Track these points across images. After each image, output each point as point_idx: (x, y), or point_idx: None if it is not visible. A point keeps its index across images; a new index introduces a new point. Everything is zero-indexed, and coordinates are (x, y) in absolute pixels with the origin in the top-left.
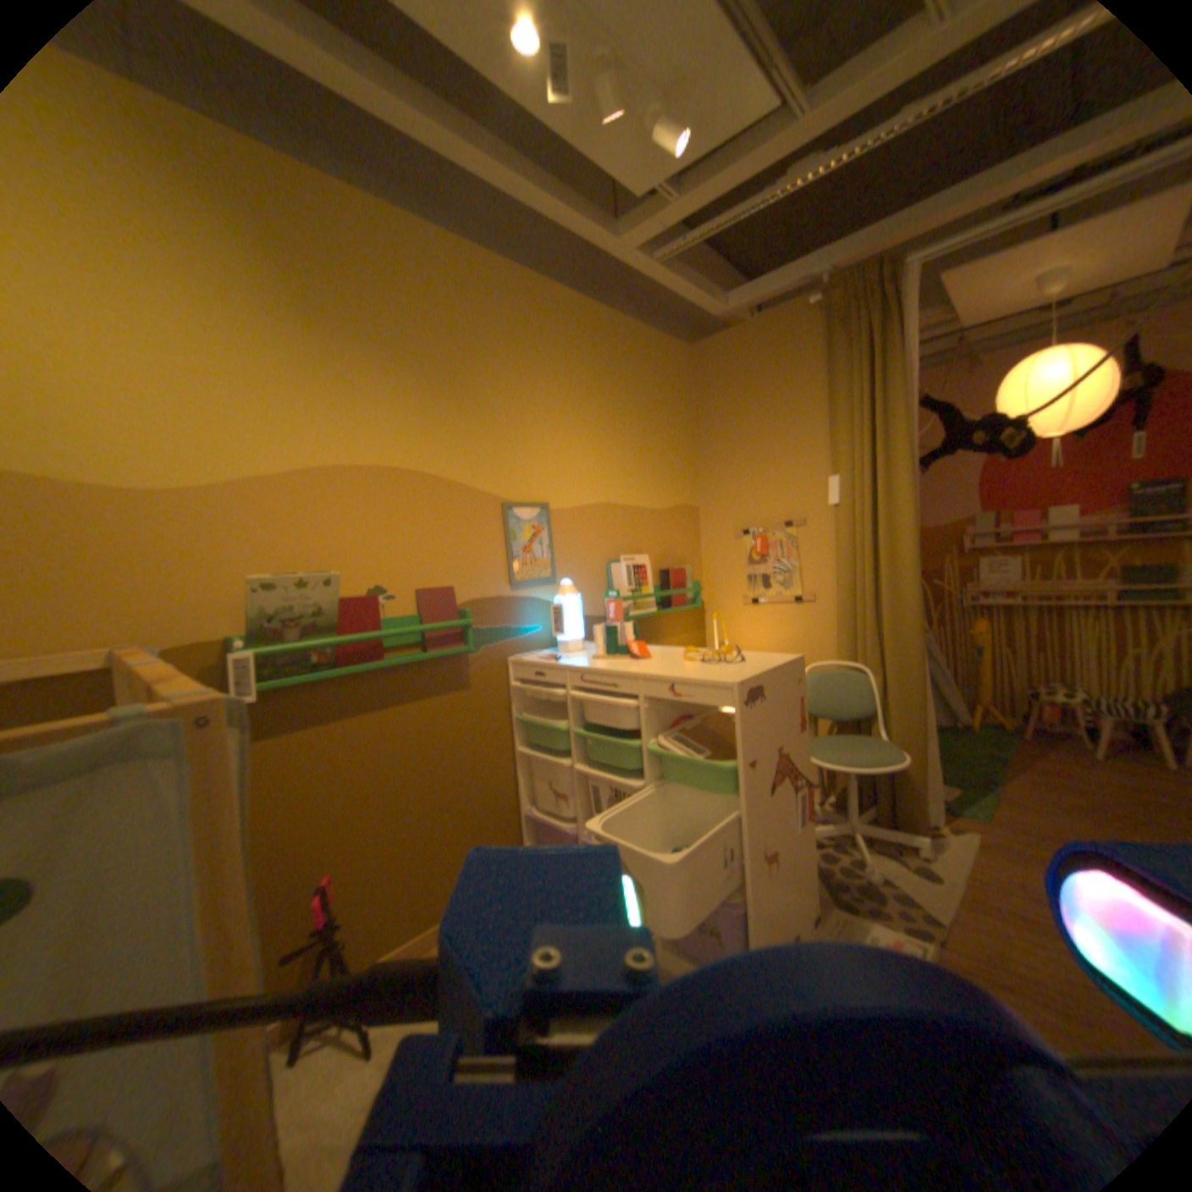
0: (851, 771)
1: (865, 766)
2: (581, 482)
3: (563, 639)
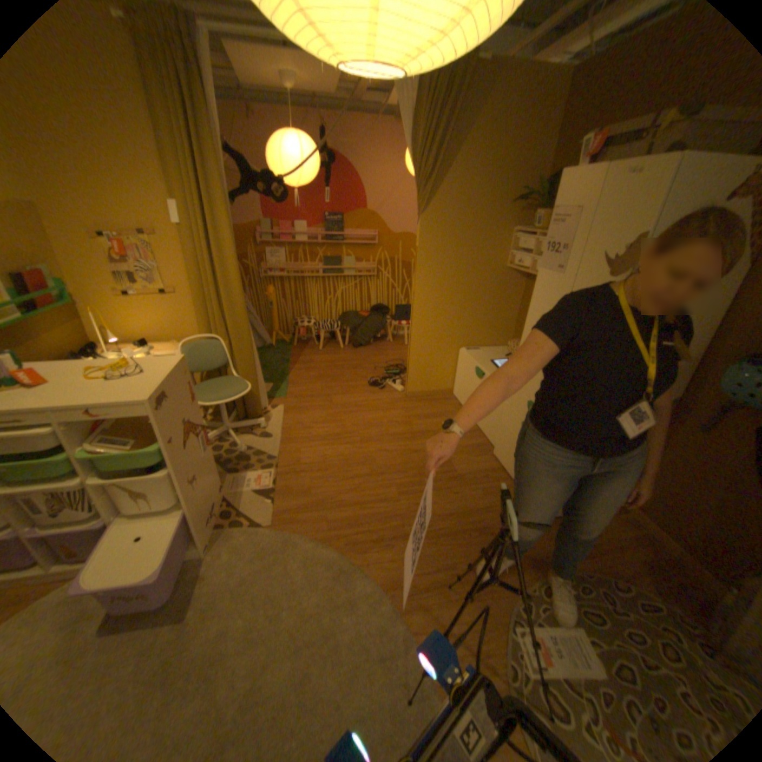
0: (220, 402)
1: (228, 397)
2: None
3: None
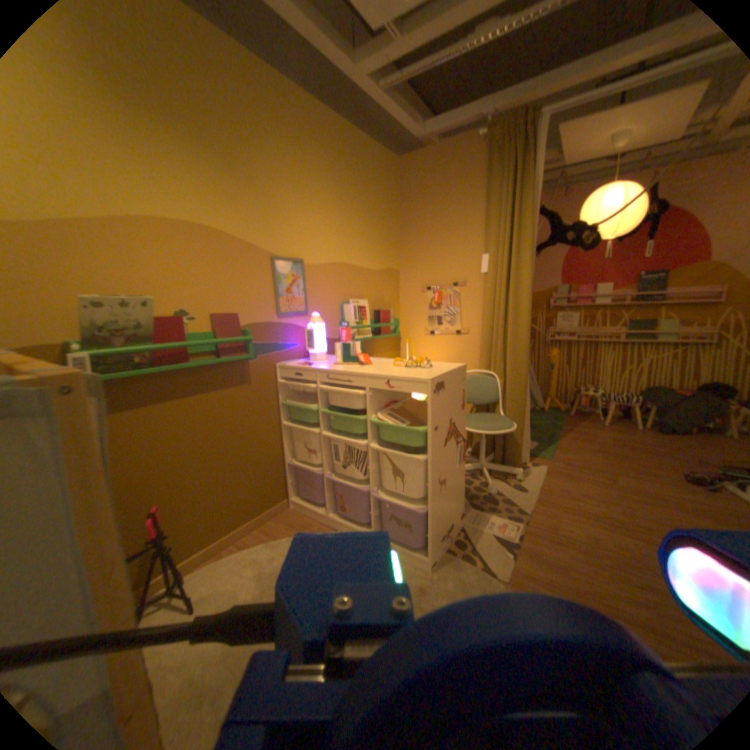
0: (484, 433)
1: (492, 430)
2: (325, 246)
3: (313, 352)
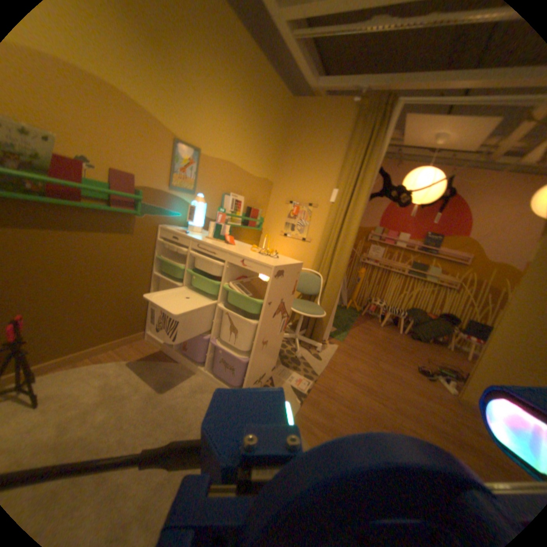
0: (302, 314)
1: (308, 313)
2: (221, 146)
3: (191, 225)
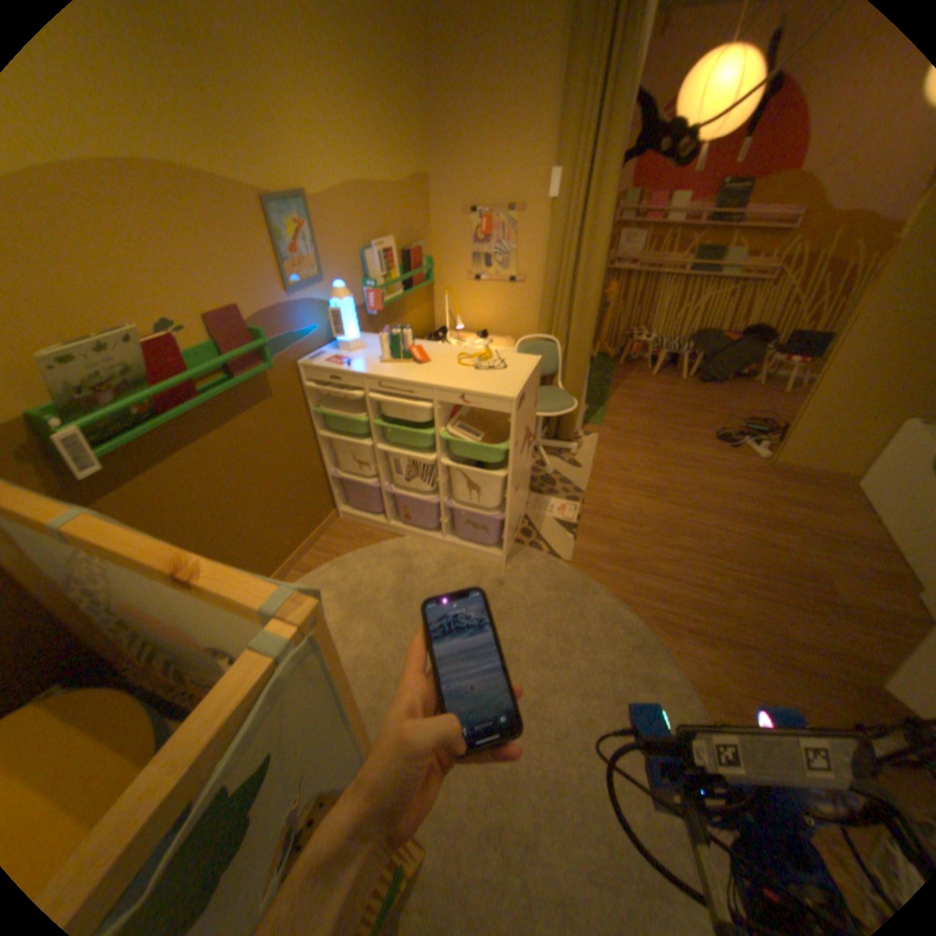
0: (544, 415)
1: (552, 411)
2: (329, 157)
3: (342, 340)
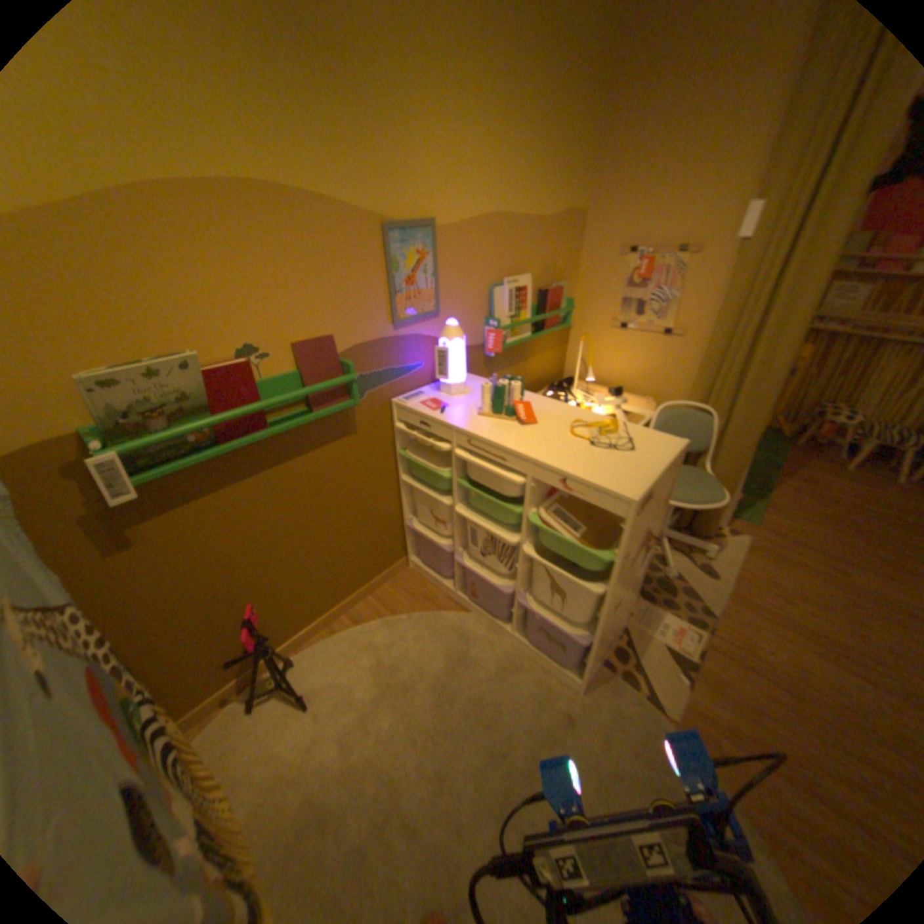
0: (679, 504)
1: (692, 501)
2: (471, 185)
3: (445, 381)
